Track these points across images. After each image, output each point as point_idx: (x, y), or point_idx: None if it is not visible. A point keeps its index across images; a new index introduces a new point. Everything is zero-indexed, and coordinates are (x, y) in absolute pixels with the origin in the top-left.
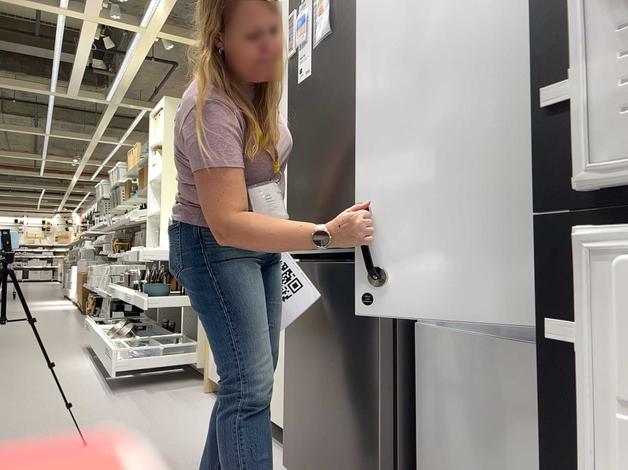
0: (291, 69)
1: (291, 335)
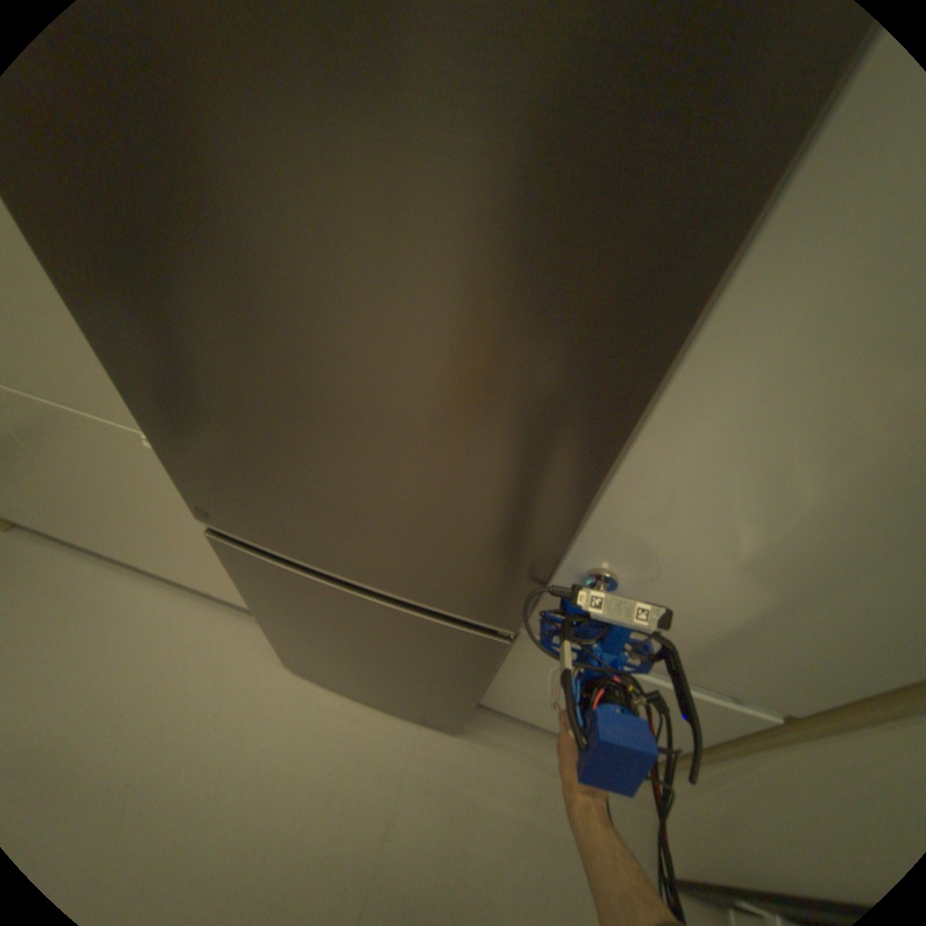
0: None
1: (262, 605)
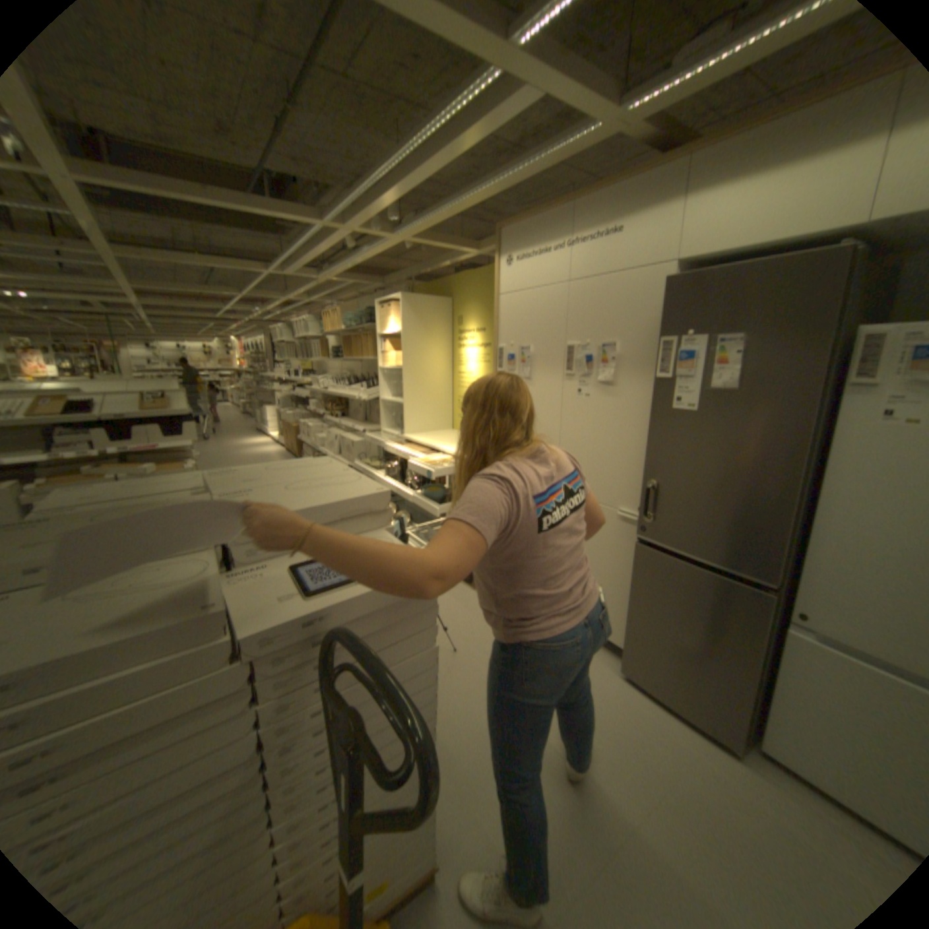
0: (660, 388)
1: (640, 596)
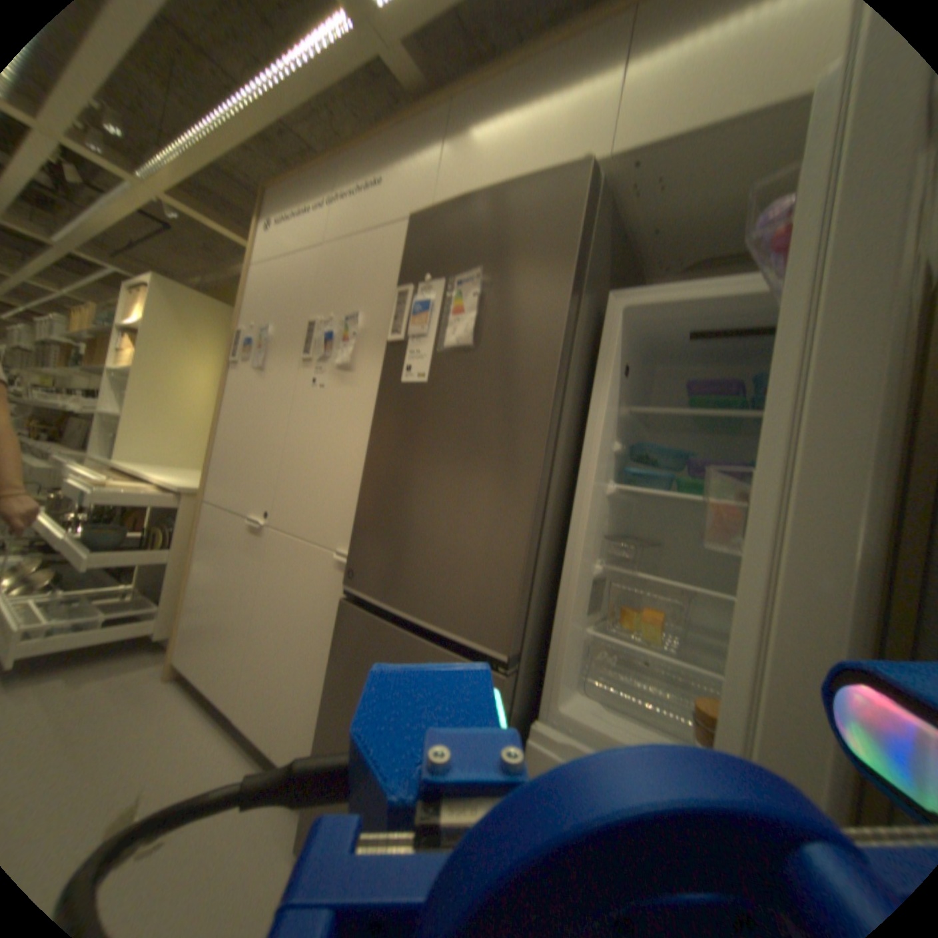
0: (389, 355)
1: (334, 693)
